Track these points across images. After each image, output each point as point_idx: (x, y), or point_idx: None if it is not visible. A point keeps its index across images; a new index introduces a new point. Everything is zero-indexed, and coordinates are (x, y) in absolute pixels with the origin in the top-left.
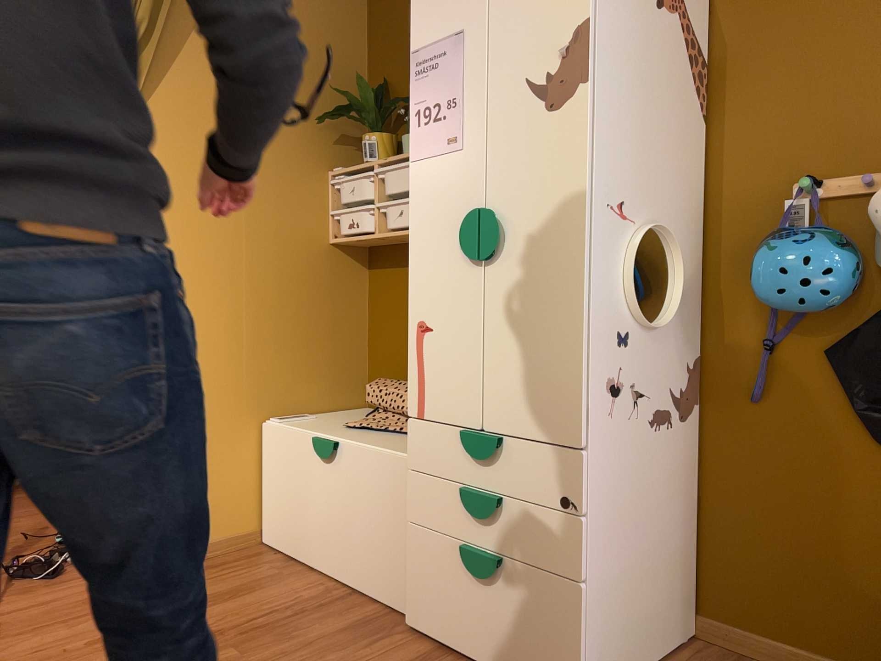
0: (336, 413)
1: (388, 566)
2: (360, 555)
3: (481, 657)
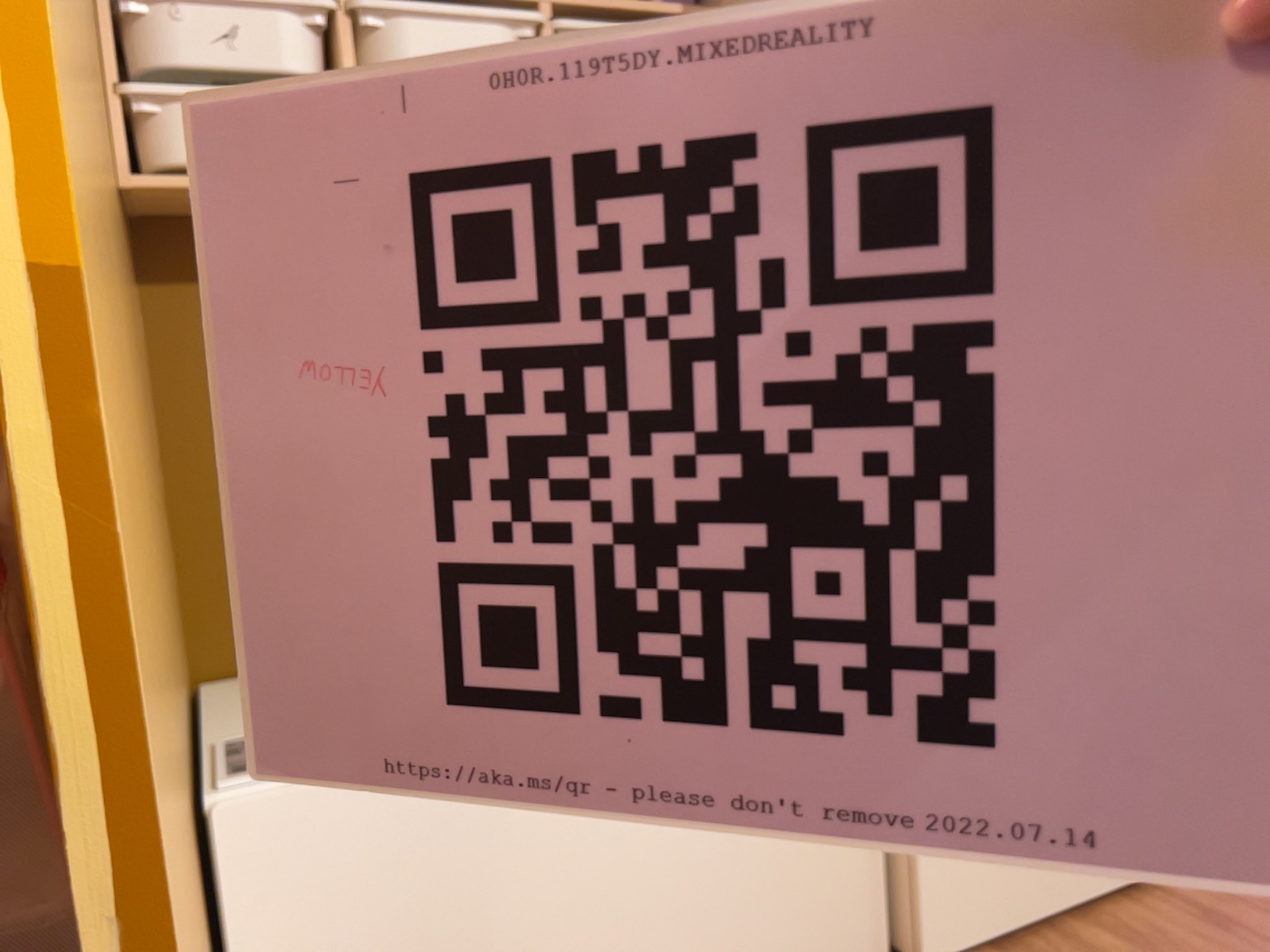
0: (235, 714)
1: (825, 906)
2: (739, 937)
3: (1073, 896)
